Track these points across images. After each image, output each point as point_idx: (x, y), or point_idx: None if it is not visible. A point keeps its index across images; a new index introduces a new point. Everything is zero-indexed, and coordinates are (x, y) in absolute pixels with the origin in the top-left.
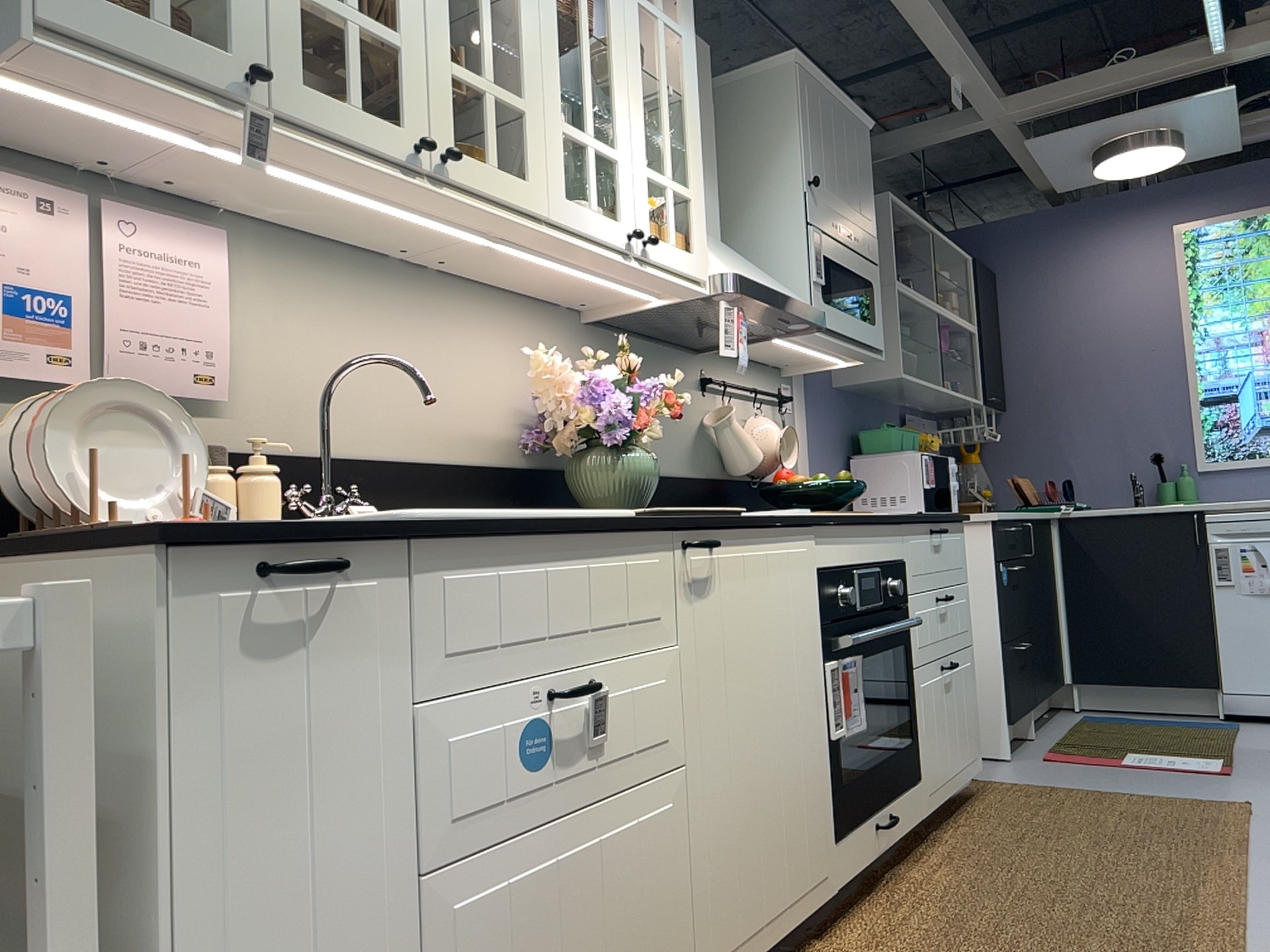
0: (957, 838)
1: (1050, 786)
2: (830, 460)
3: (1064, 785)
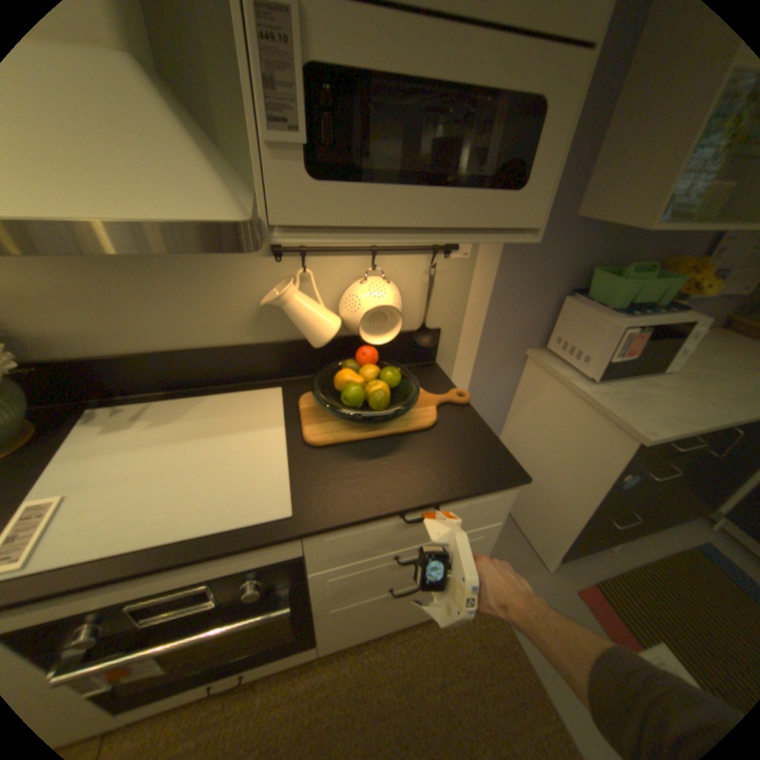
0: (350, 671)
1: (518, 646)
2: (527, 297)
3: (532, 653)
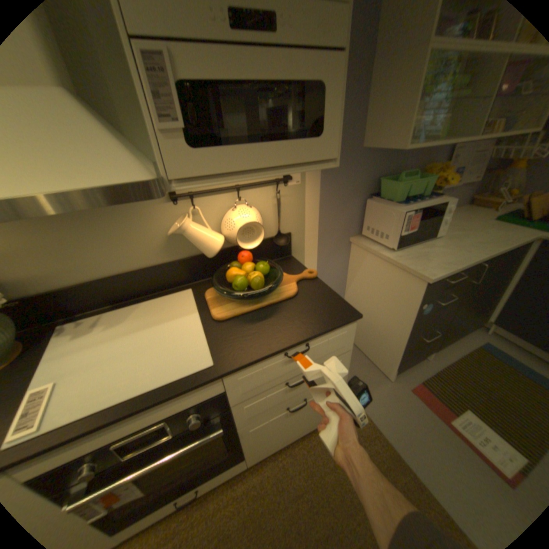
0: (271, 473)
1: (379, 432)
2: (342, 203)
3: (388, 435)
